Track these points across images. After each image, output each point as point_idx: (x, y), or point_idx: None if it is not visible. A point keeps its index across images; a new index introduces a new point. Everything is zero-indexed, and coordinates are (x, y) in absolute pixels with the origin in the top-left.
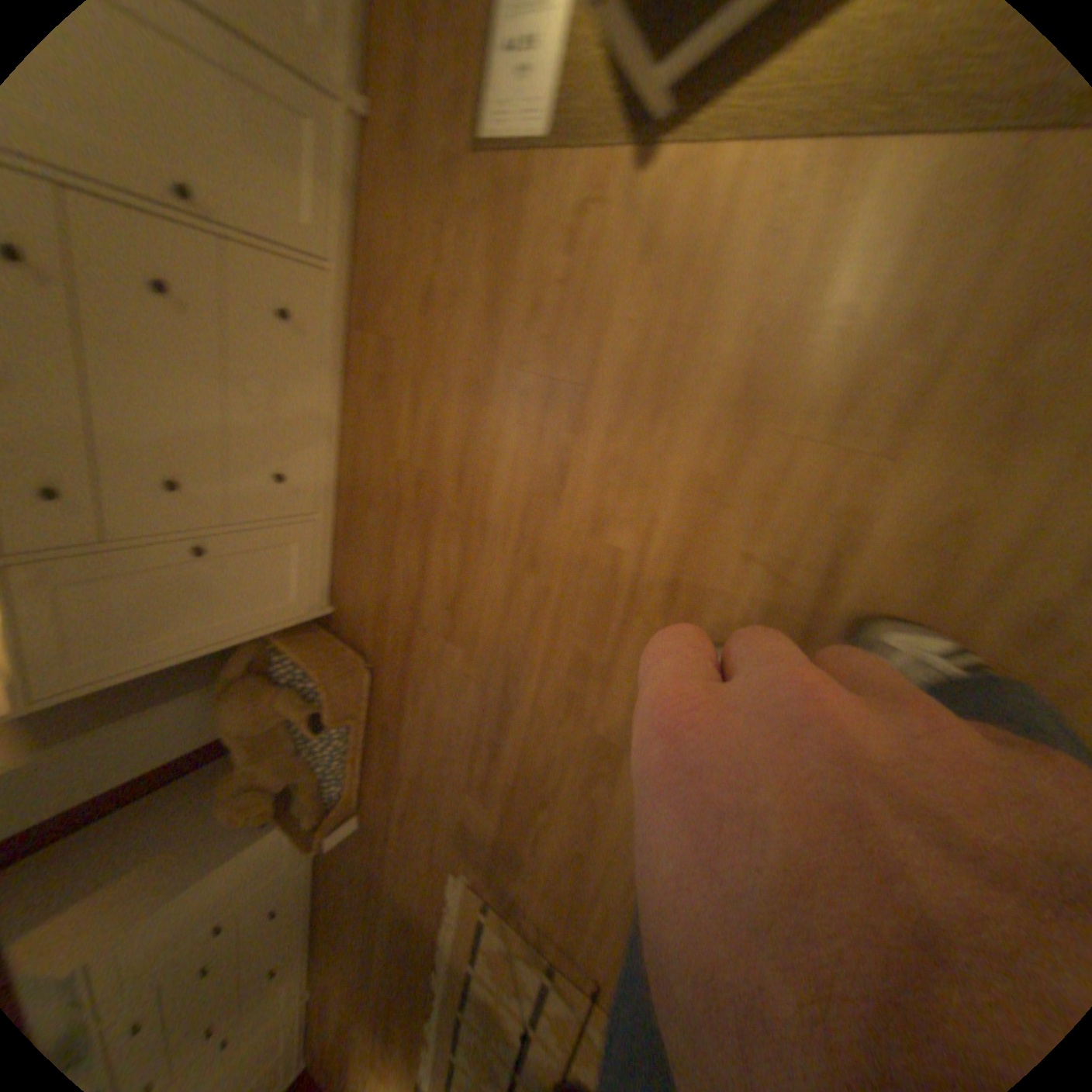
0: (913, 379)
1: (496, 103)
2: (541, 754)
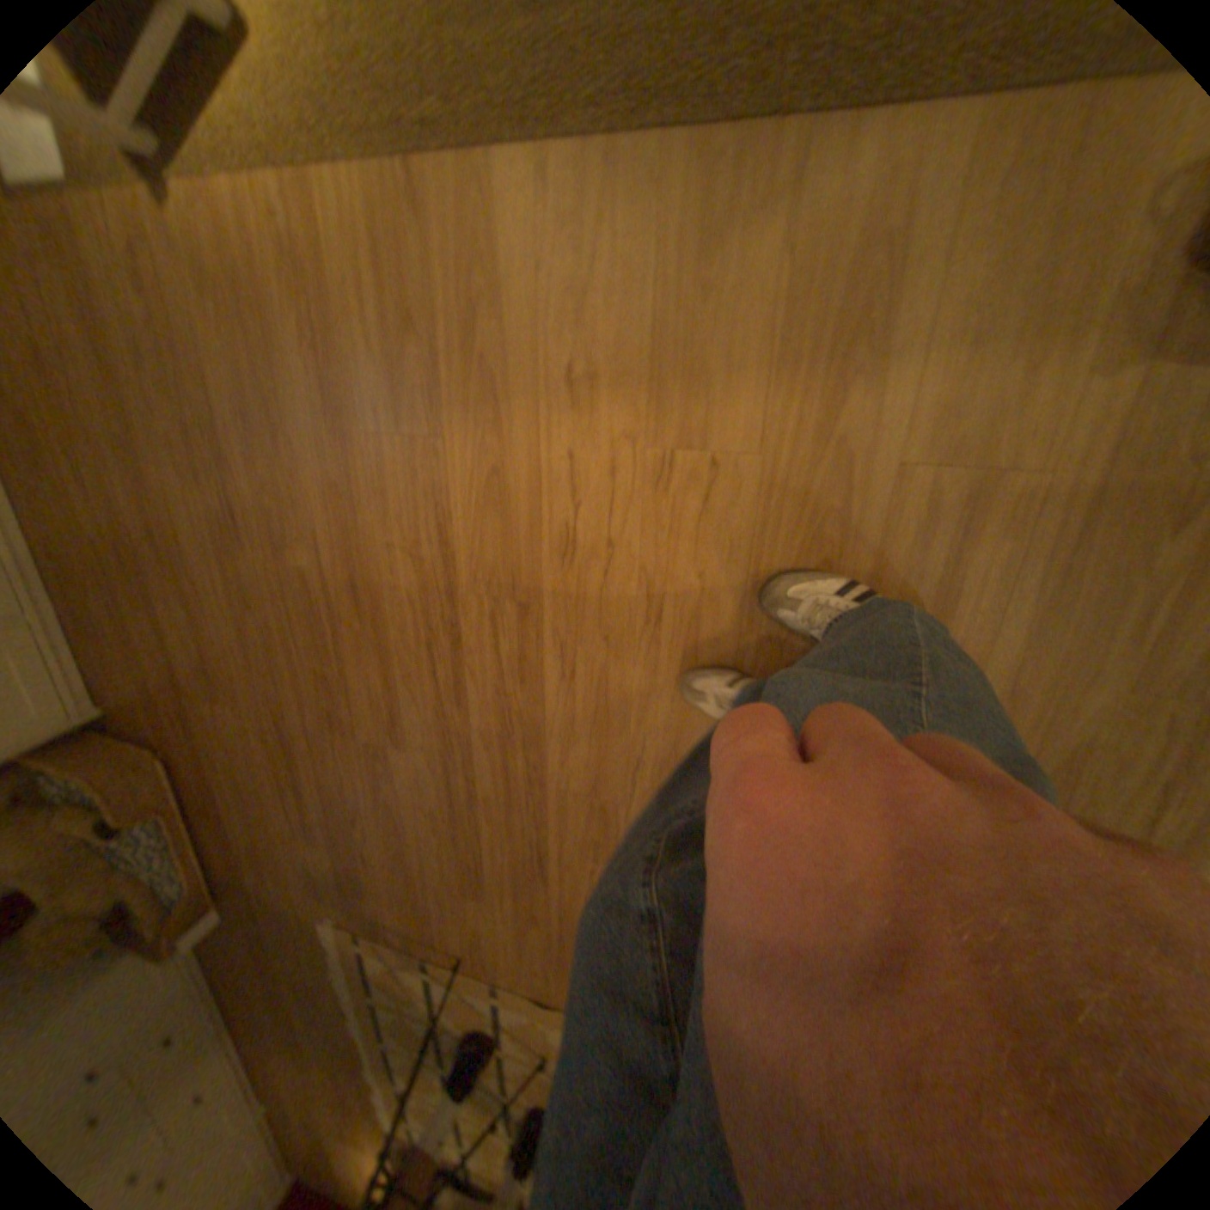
0: (421, 368)
1: None
2: (331, 779)
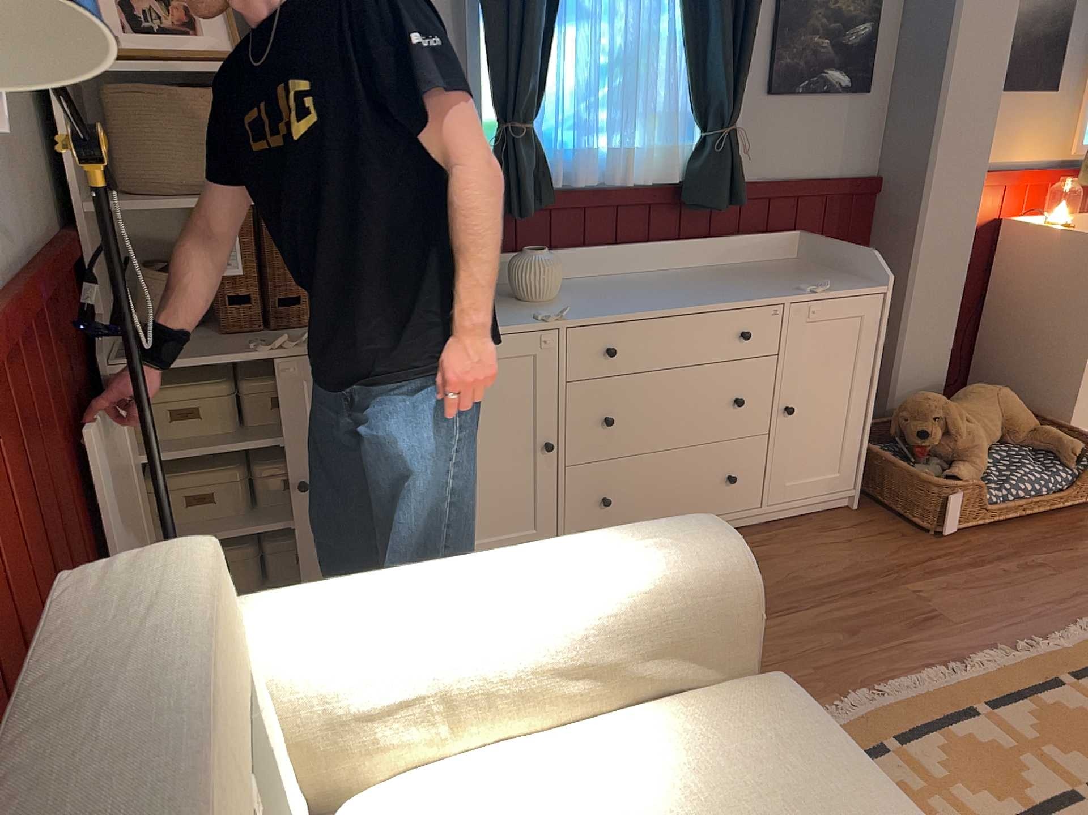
0: None
1: None
2: None
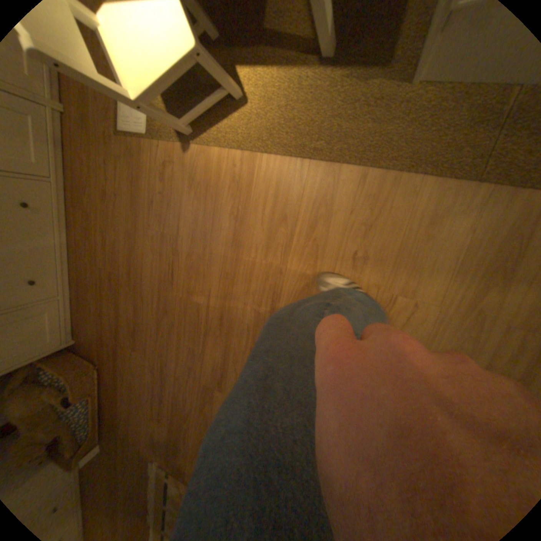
0: (285, 237)
1: (124, 117)
2: (181, 397)
